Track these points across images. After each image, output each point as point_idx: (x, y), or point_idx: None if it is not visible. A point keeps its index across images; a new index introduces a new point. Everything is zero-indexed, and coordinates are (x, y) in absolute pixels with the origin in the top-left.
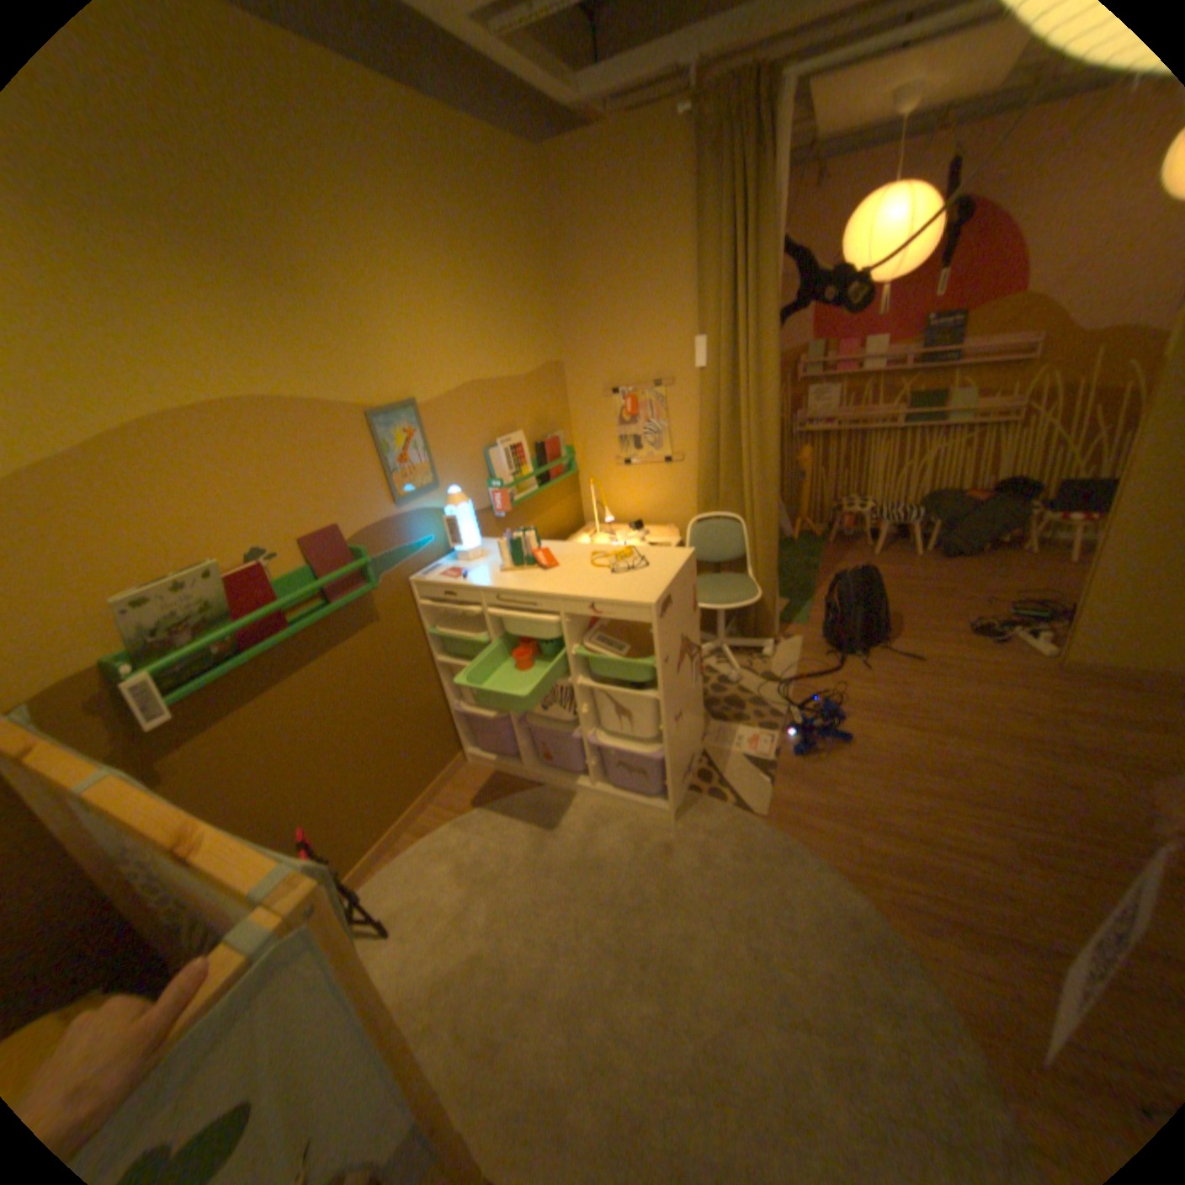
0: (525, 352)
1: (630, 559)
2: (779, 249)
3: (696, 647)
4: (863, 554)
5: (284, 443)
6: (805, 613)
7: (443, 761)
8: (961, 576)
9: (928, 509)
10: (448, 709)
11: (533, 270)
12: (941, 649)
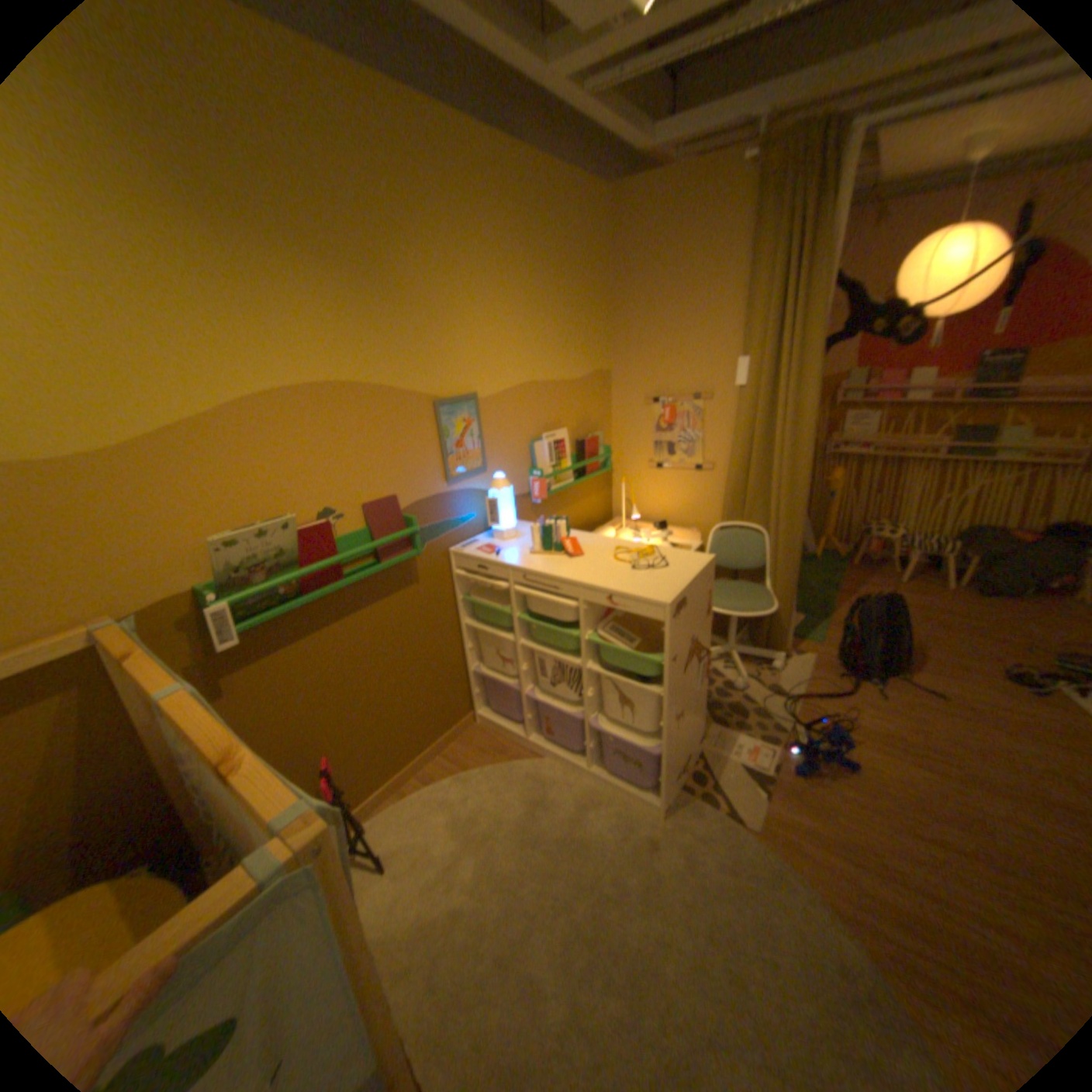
0: (578, 360)
1: (650, 557)
2: (831, 282)
3: (706, 651)
4: (890, 580)
5: (364, 423)
6: (821, 632)
7: (454, 718)
8: (998, 618)
9: (966, 543)
10: (466, 671)
11: (595, 290)
12: (969, 691)
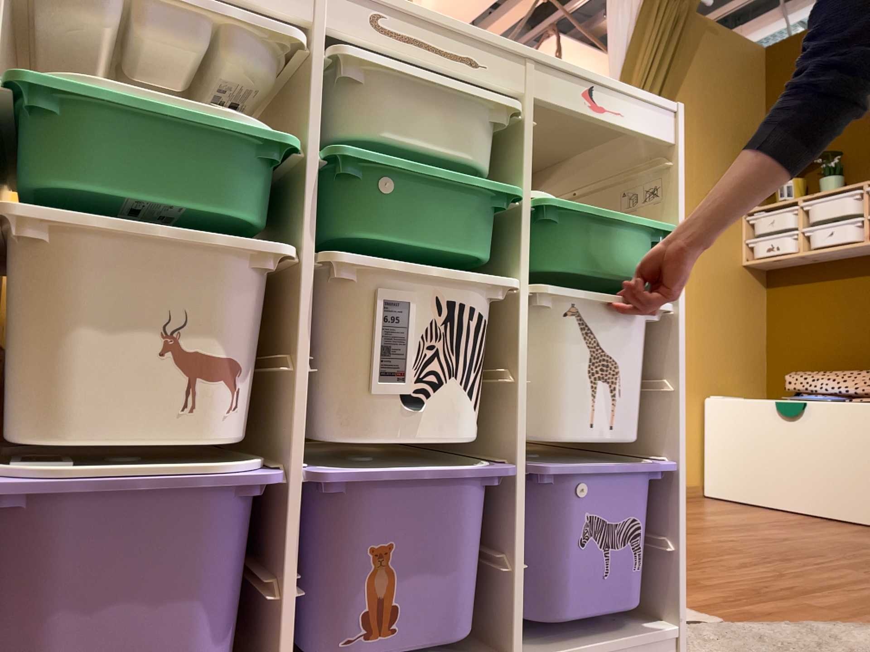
0: None
1: None
2: None
3: None
4: None
5: None
6: None
7: None
8: None
9: None
10: None
11: None
12: None
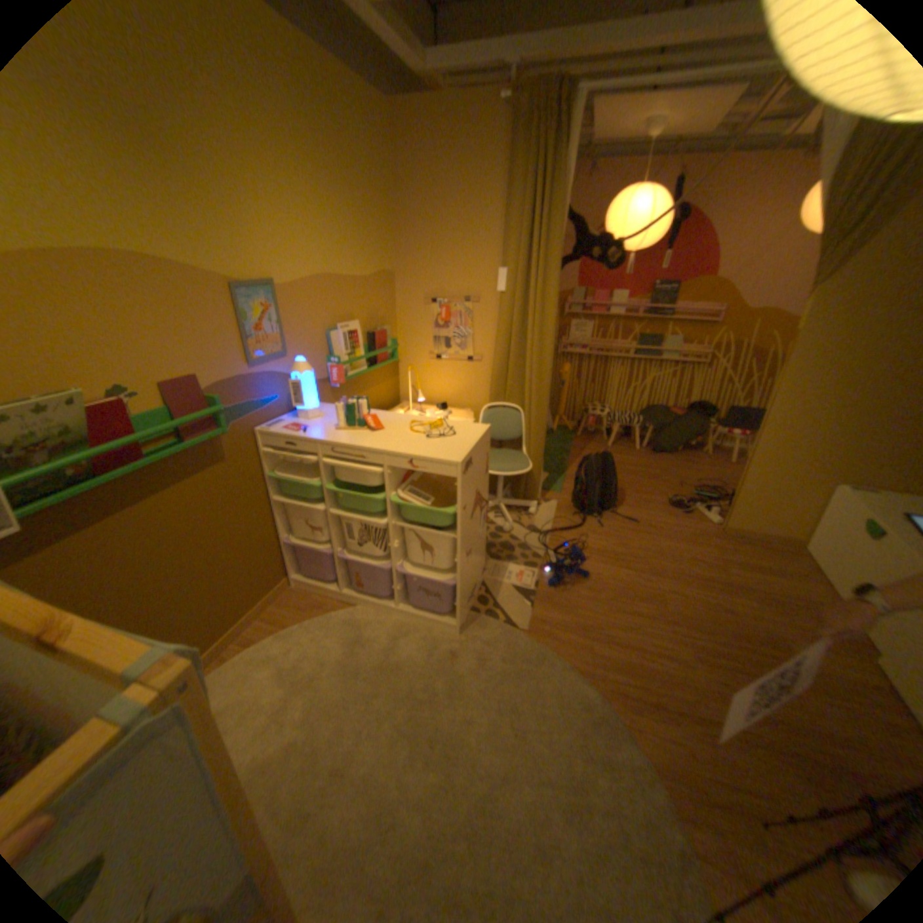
0: (366, 259)
1: (440, 428)
2: (564, 214)
3: (484, 501)
4: (600, 445)
5: (153, 298)
6: (559, 484)
7: (269, 584)
8: (663, 466)
9: (645, 417)
10: (278, 541)
11: (378, 196)
12: (649, 515)
